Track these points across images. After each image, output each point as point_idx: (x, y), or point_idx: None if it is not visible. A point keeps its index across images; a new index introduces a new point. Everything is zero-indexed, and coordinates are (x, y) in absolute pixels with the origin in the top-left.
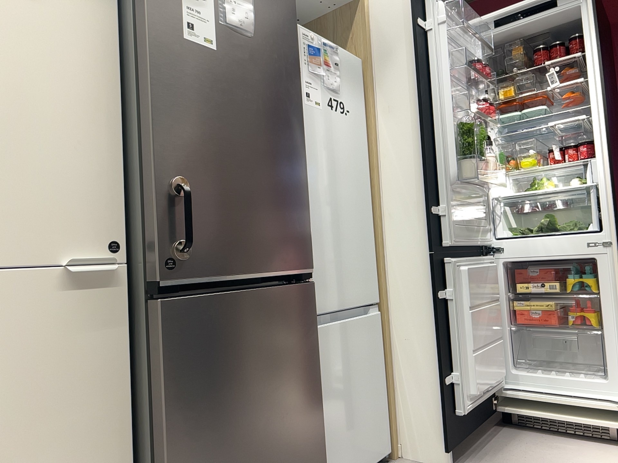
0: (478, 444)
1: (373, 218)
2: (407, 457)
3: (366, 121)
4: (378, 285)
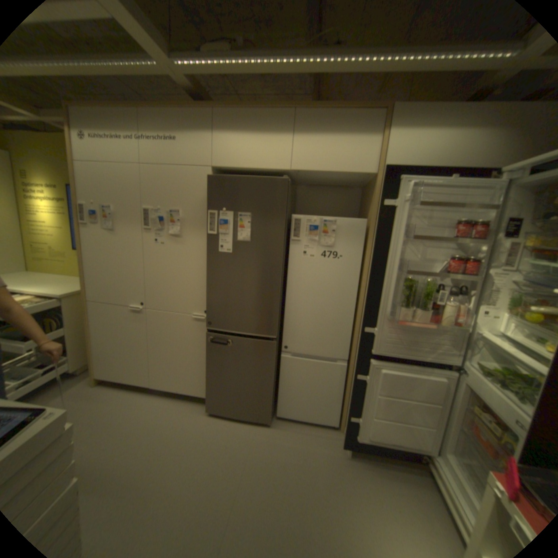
0: (389, 466)
1: (357, 315)
2: (344, 436)
3: (365, 258)
4: (351, 350)
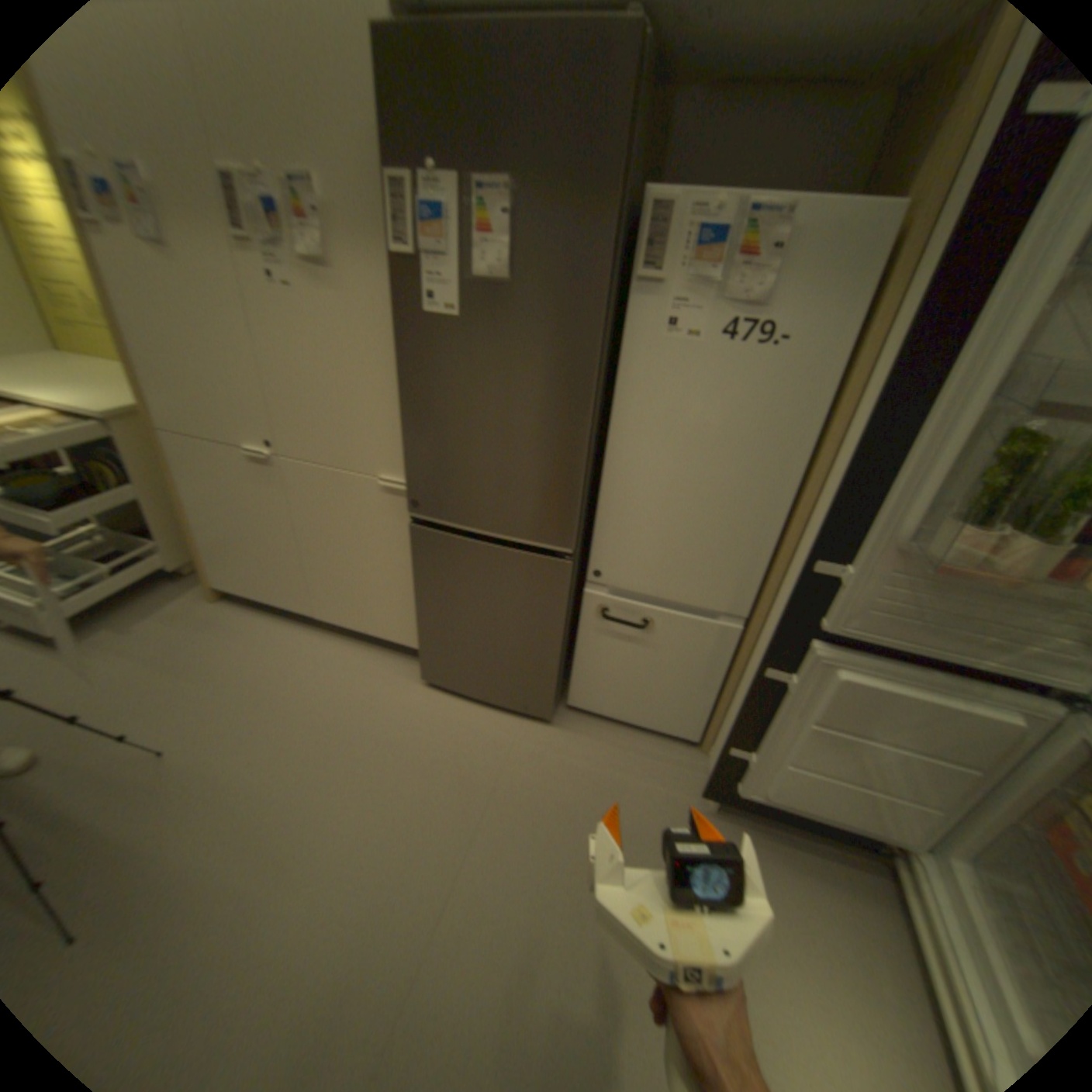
0: (798, 840)
1: (793, 514)
2: (707, 762)
3: (862, 345)
4: (760, 597)
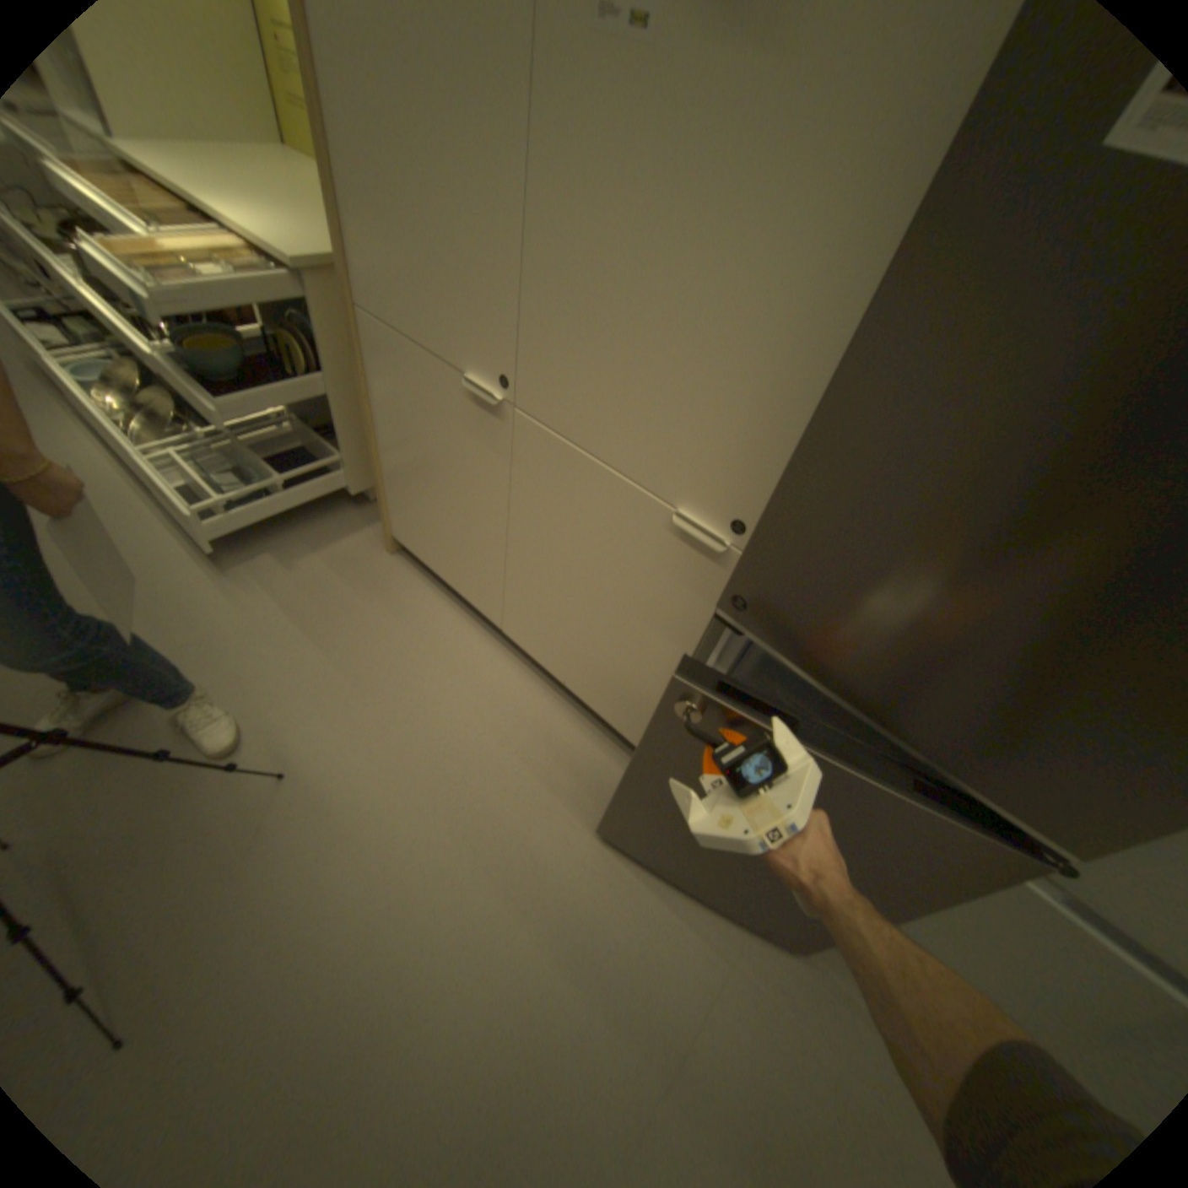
0: None
1: None
2: None
3: None
4: None
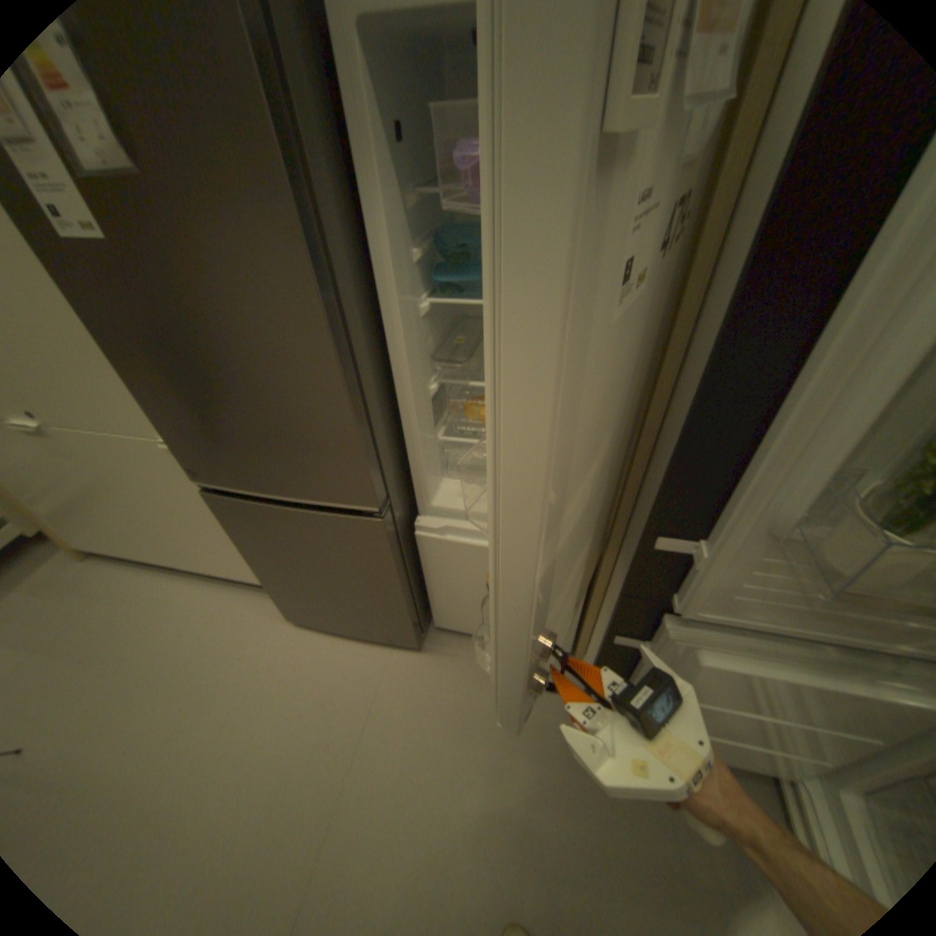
0: None
1: (636, 438)
2: None
3: (707, 192)
4: (610, 526)
